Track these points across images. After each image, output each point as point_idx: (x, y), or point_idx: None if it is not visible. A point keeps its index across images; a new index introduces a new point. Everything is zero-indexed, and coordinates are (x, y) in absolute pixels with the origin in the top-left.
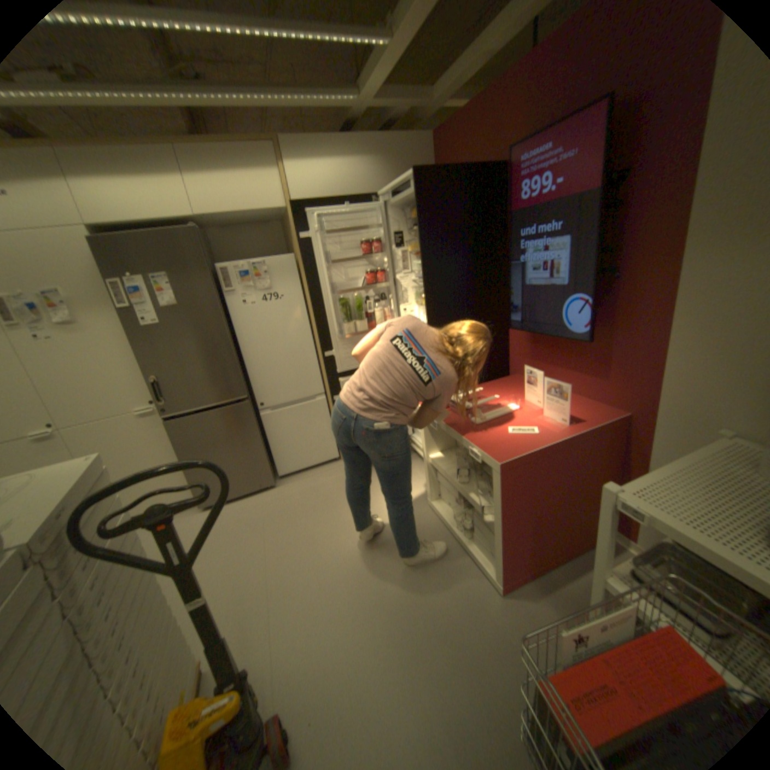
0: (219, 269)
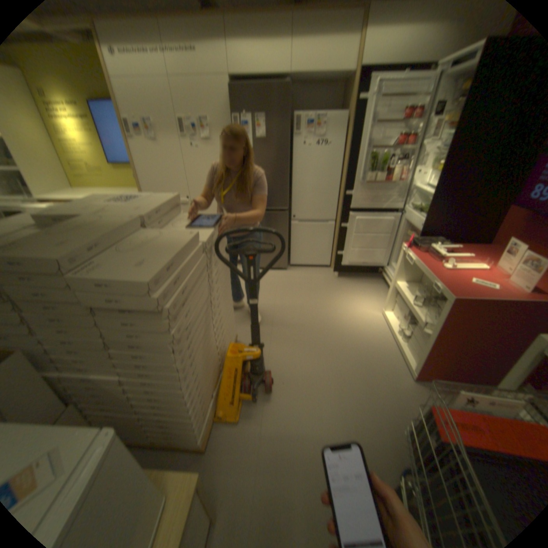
0: (296, 114)
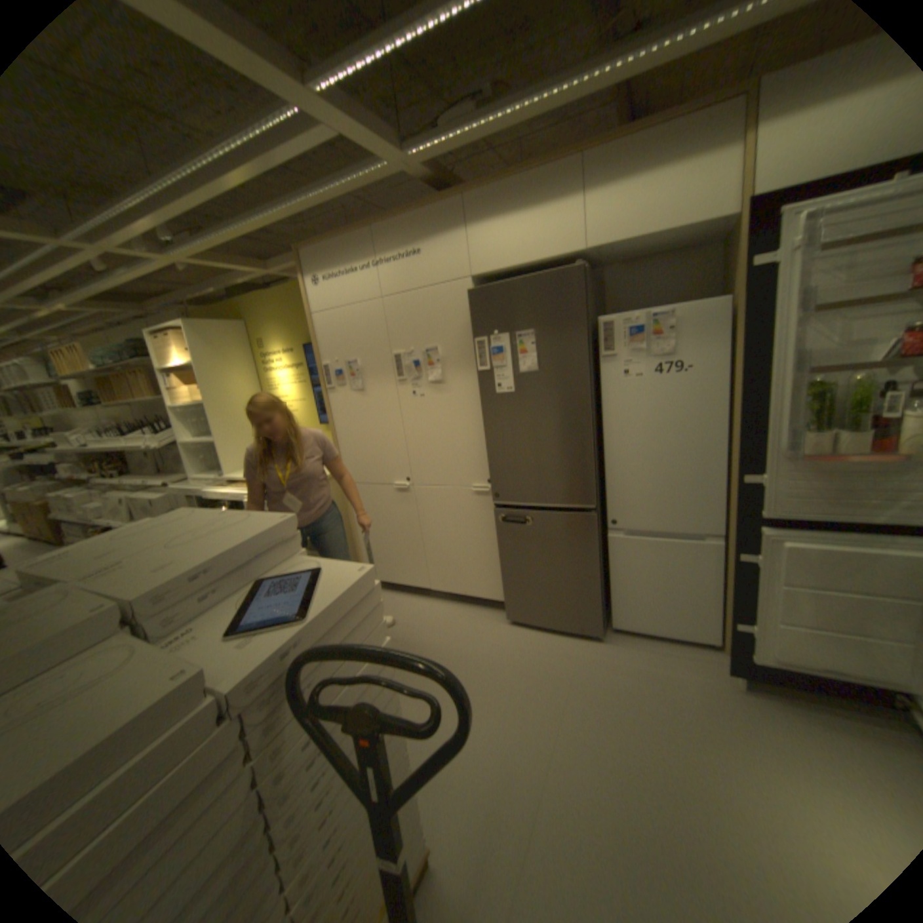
0: (602, 323)
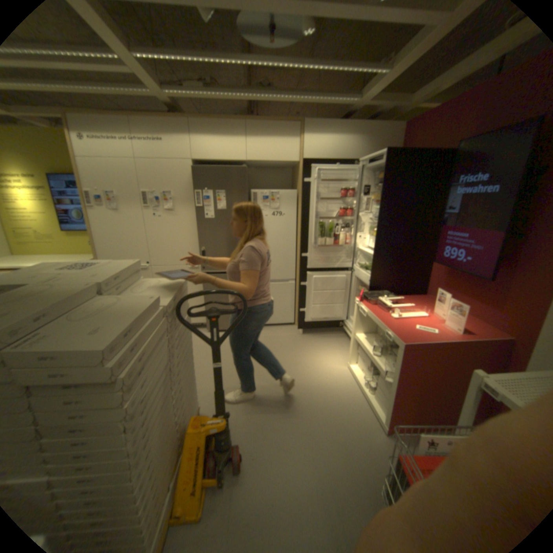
0: (253, 192)
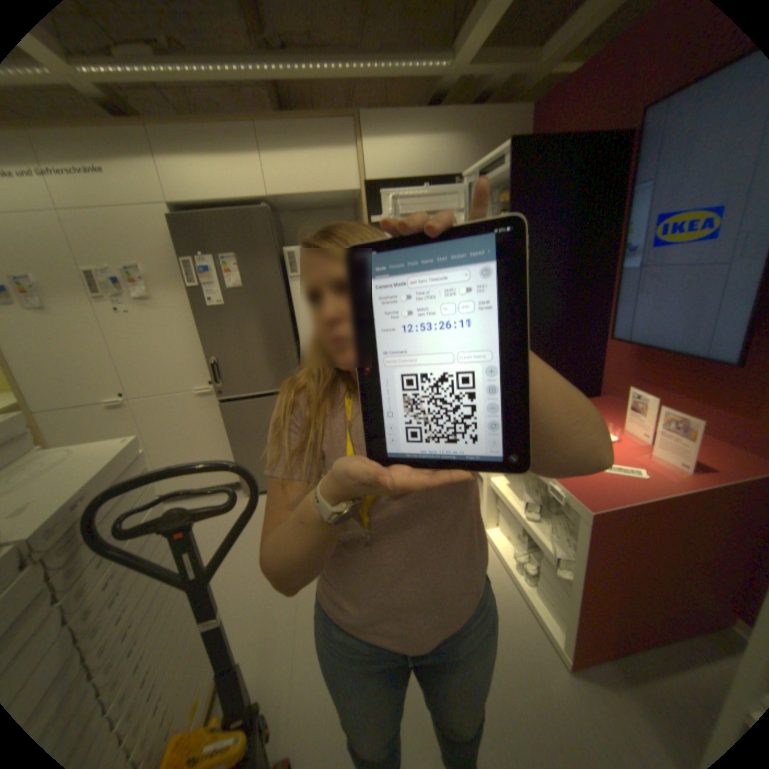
0: (286, 252)
